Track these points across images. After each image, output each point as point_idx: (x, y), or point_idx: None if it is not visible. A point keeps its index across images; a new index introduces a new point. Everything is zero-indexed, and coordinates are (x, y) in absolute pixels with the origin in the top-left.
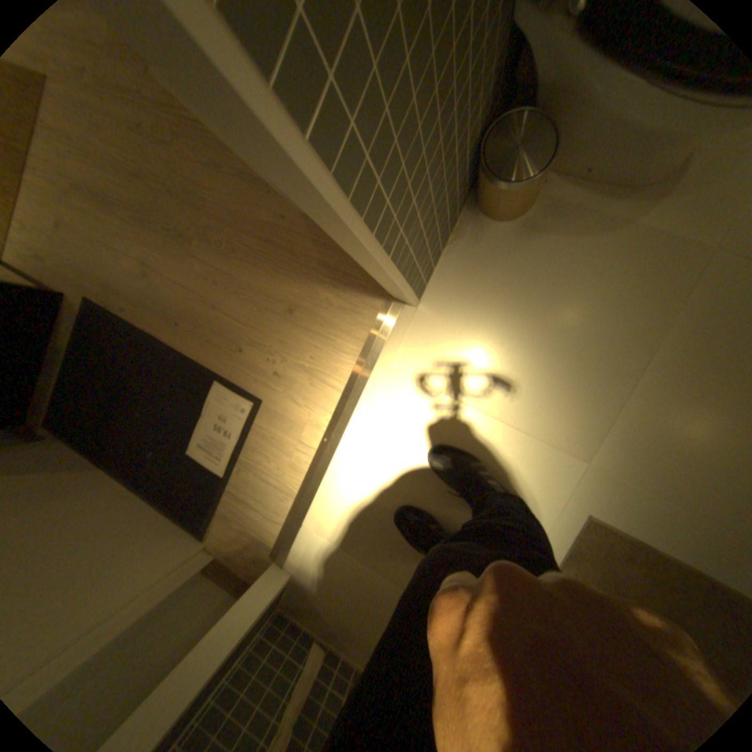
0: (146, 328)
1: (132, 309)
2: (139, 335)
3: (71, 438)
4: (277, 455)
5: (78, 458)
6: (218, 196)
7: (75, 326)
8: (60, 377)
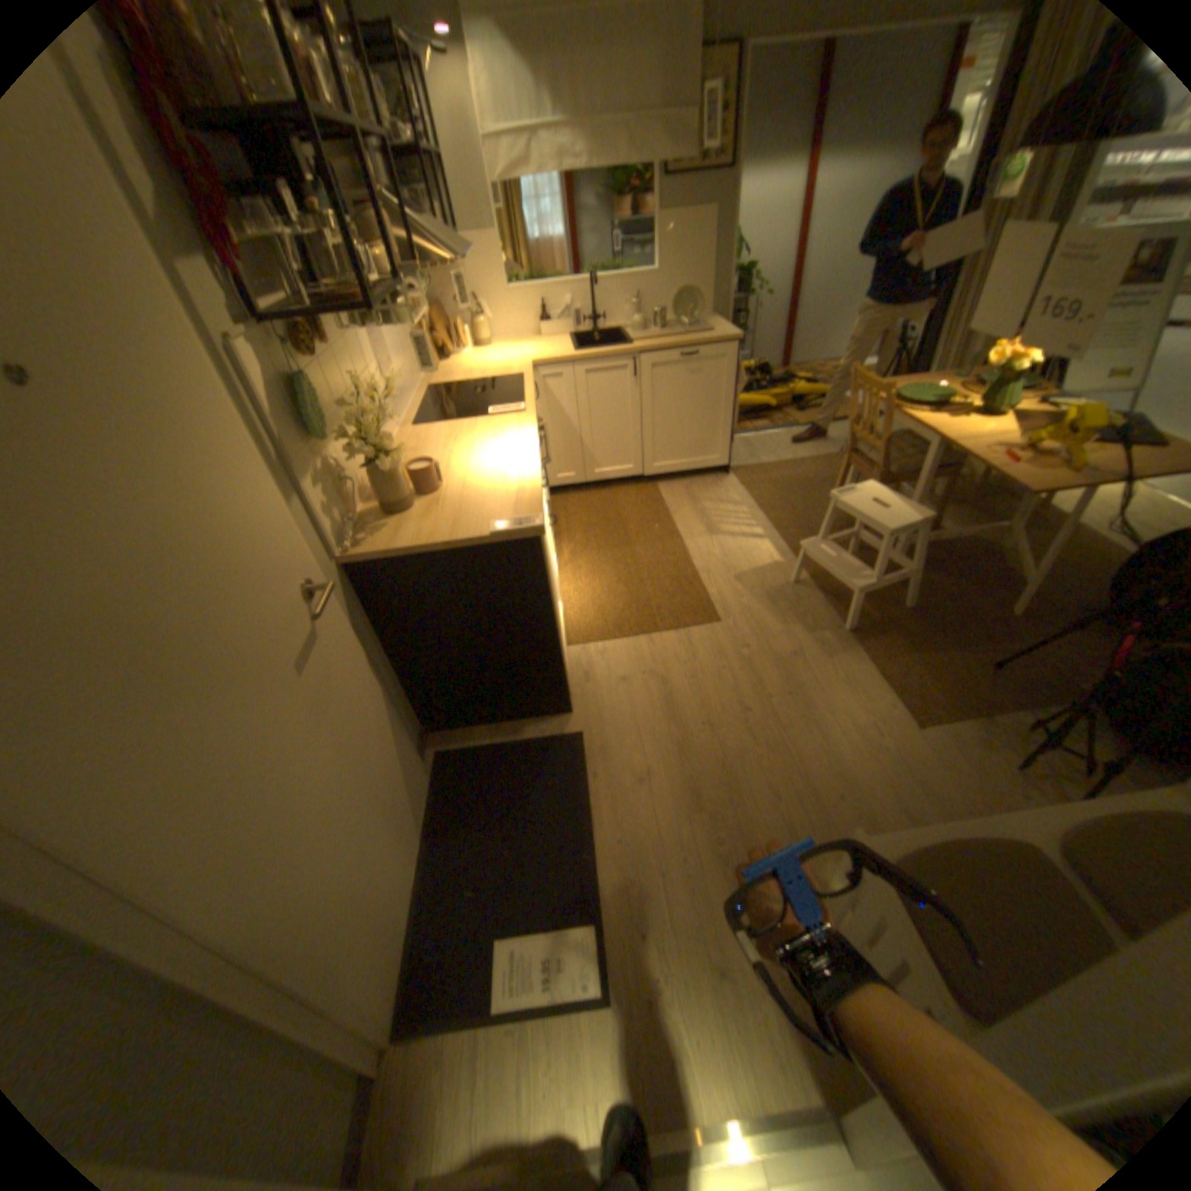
0: (593, 808)
1: (600, 783)
2: (582, 804)
3: (437, 787)
4: (558, 1078)
5: (422, 809)
6: (755, 815)
7: (550, 735)
8: (493, 745)
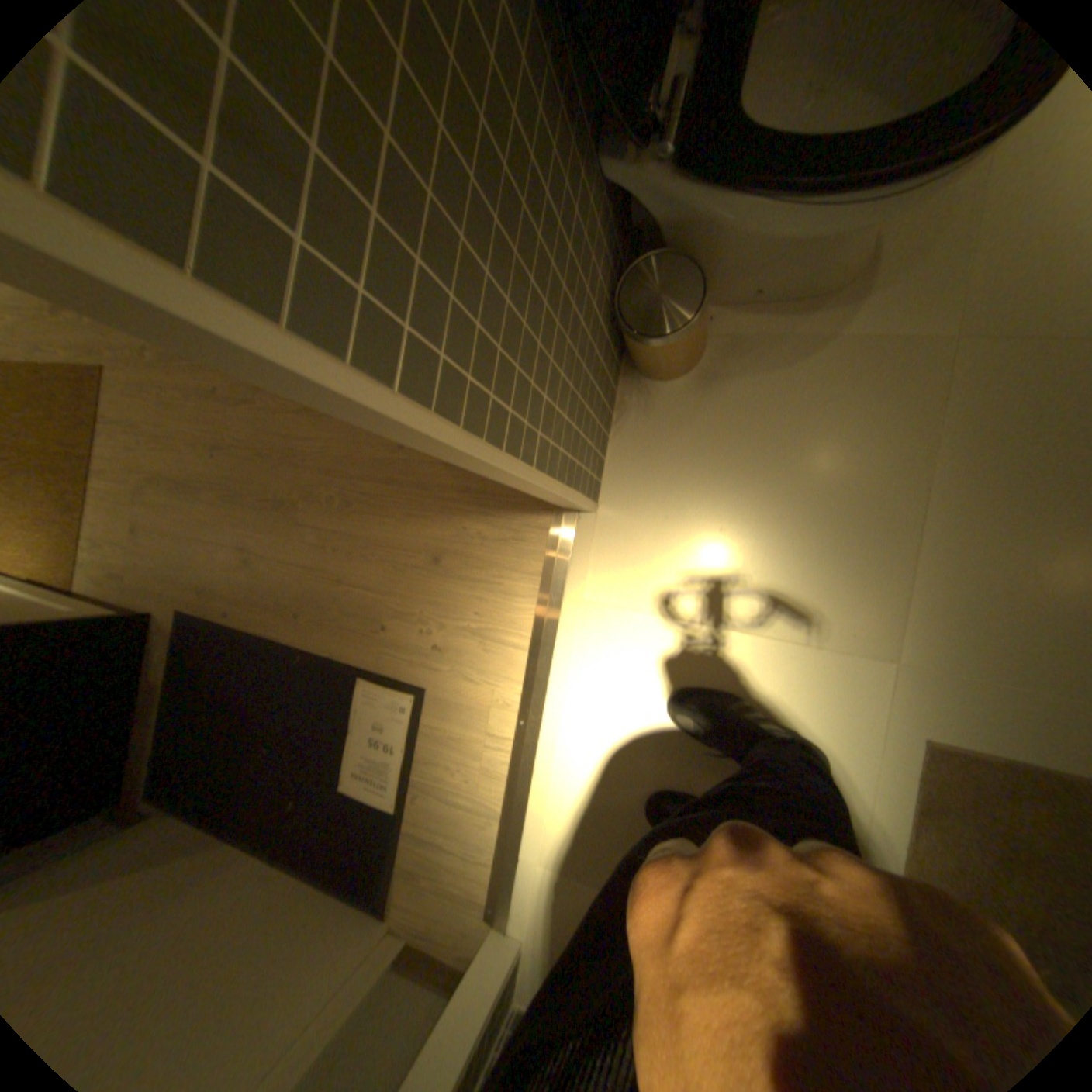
0: (260, 630)
1: (238, 610)
2: (252, 640)
3: (184, 805)
4: (462, 760)
5: (198, 832)
6: (321, 443)
7: (171, 650)
8: (161, 723)
